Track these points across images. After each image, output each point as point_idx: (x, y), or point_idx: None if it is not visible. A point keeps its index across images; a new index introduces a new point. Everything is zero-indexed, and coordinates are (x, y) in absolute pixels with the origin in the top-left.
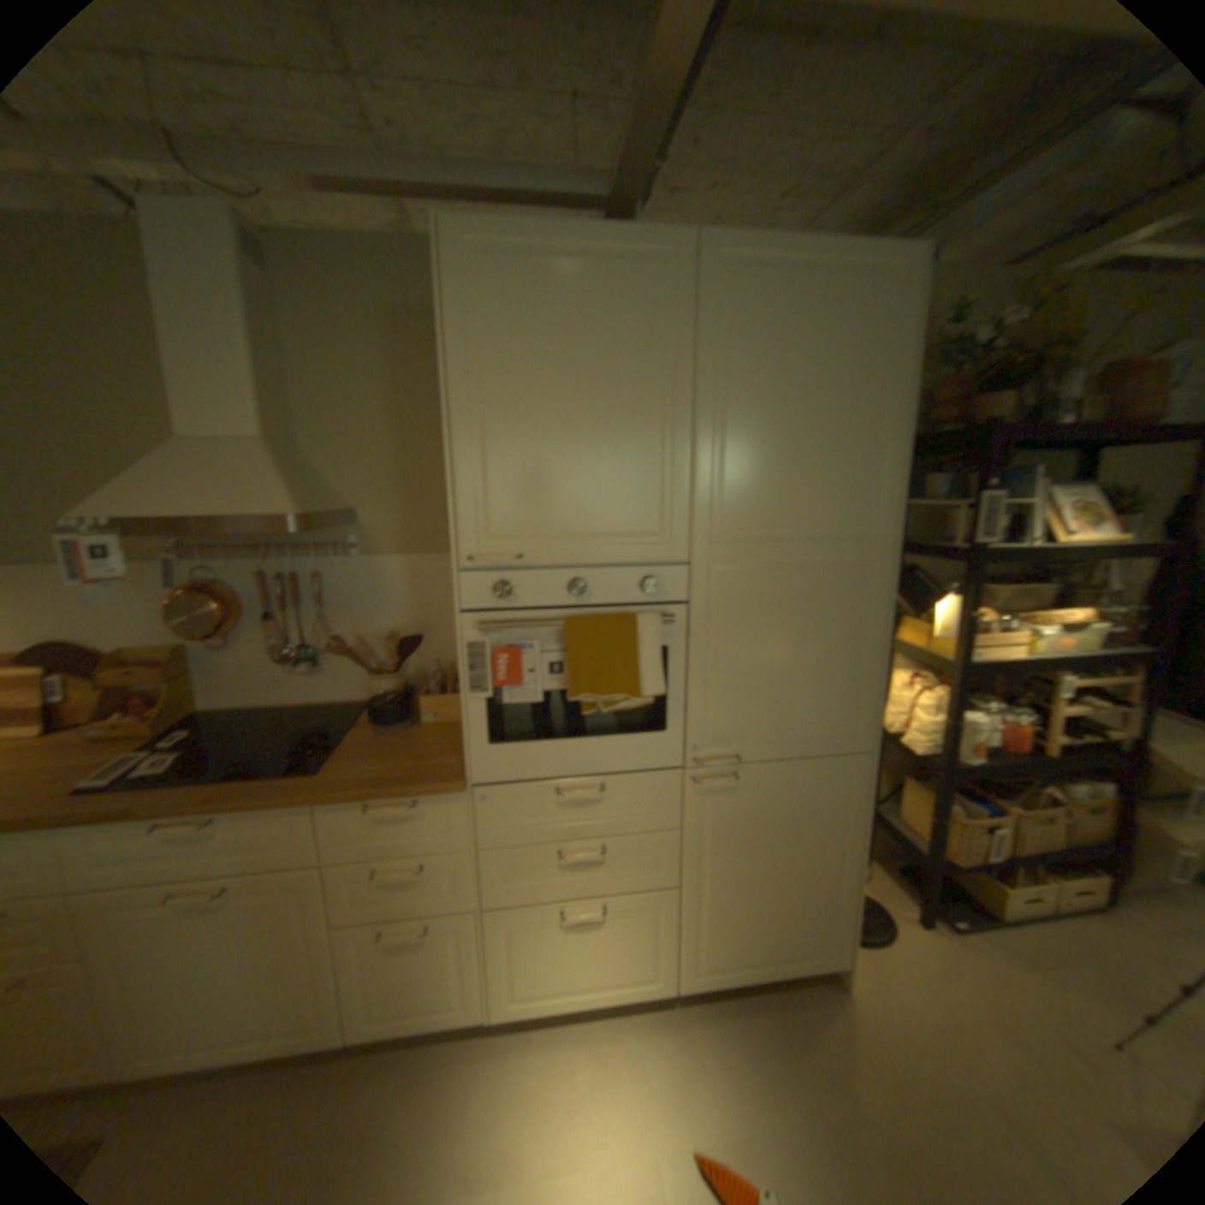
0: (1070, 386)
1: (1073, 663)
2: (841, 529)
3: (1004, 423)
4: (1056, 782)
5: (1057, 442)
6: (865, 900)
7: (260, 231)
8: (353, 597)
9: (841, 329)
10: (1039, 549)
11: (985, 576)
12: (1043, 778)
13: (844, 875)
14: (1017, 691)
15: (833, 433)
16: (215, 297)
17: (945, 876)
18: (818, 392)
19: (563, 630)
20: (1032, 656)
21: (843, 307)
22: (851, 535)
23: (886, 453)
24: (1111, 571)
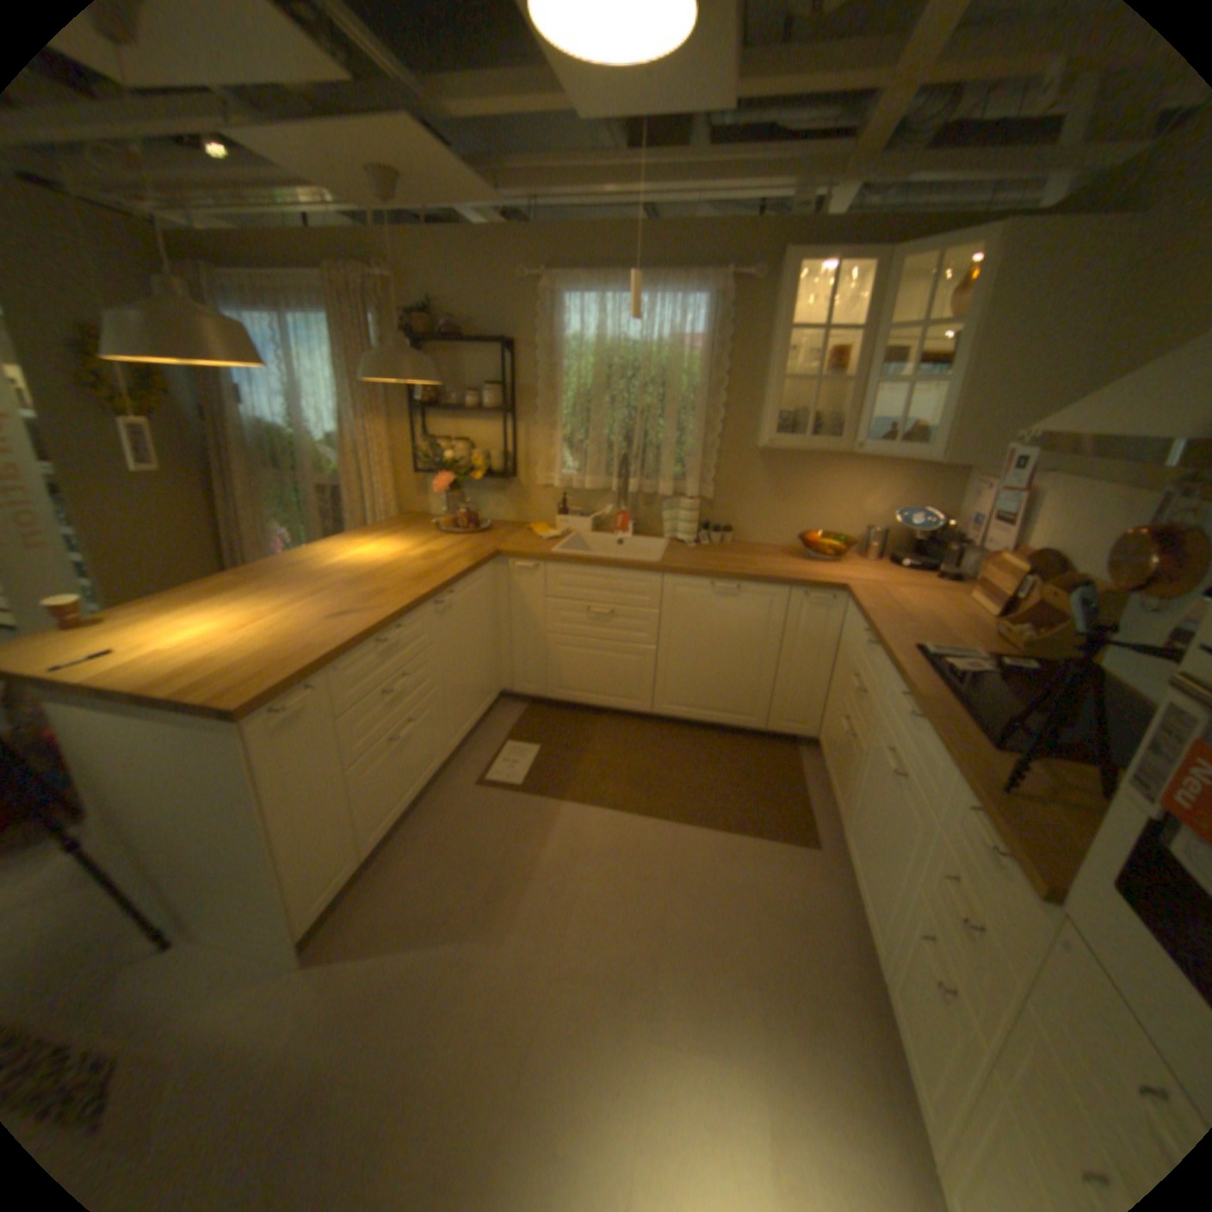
0: None
1: None
2: None
3: None
4: None
5: None
6: None
7: None
8: None
9: None
10: None
11: None
12: None
13: None
14: None
15: None
16: None
17: None
18: None
19: None
20: None
21: None
22: None
23: None
24: None
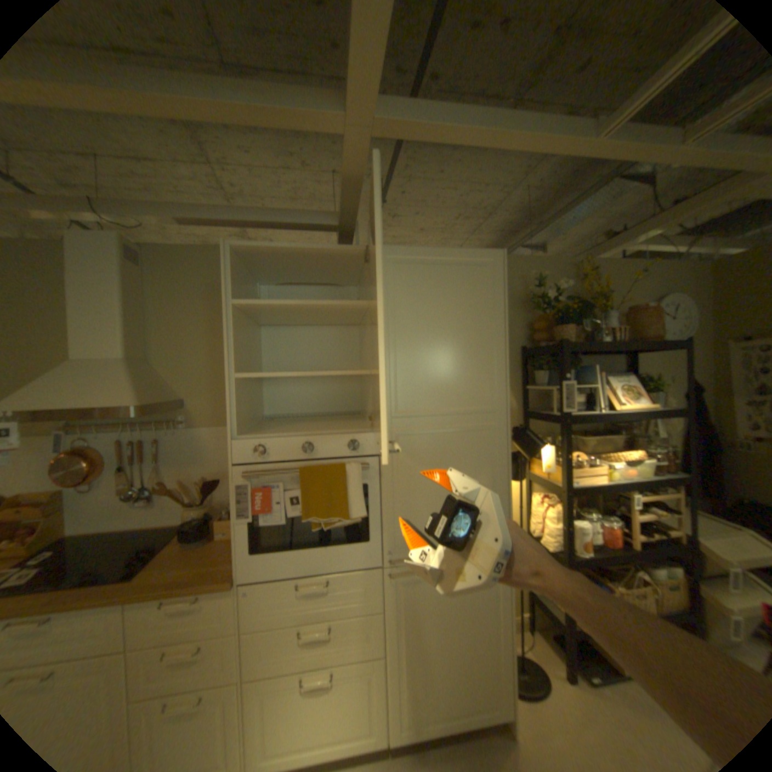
0: (610, 320)
1: (637, 487)
2: (472, 408)
3: (568, 342)
4: (645, 568)
5: (606, 351)
6: (517, 663)
7: (136, 247)
8: (177, 456)
9: (459, 295)
10: (607, 414)
11: (571, 432)
12: (635, 566)
13: (500, 644)
14: (611, 505)
15: (460, 352)
16: (102, 282)
17: (578, 641)
18: (449, 329)
19: (298, 476)
20: (611, 482)
21: (458, 284)
22: (478, 411)
23: (493, 362)
24: (658, 426)
